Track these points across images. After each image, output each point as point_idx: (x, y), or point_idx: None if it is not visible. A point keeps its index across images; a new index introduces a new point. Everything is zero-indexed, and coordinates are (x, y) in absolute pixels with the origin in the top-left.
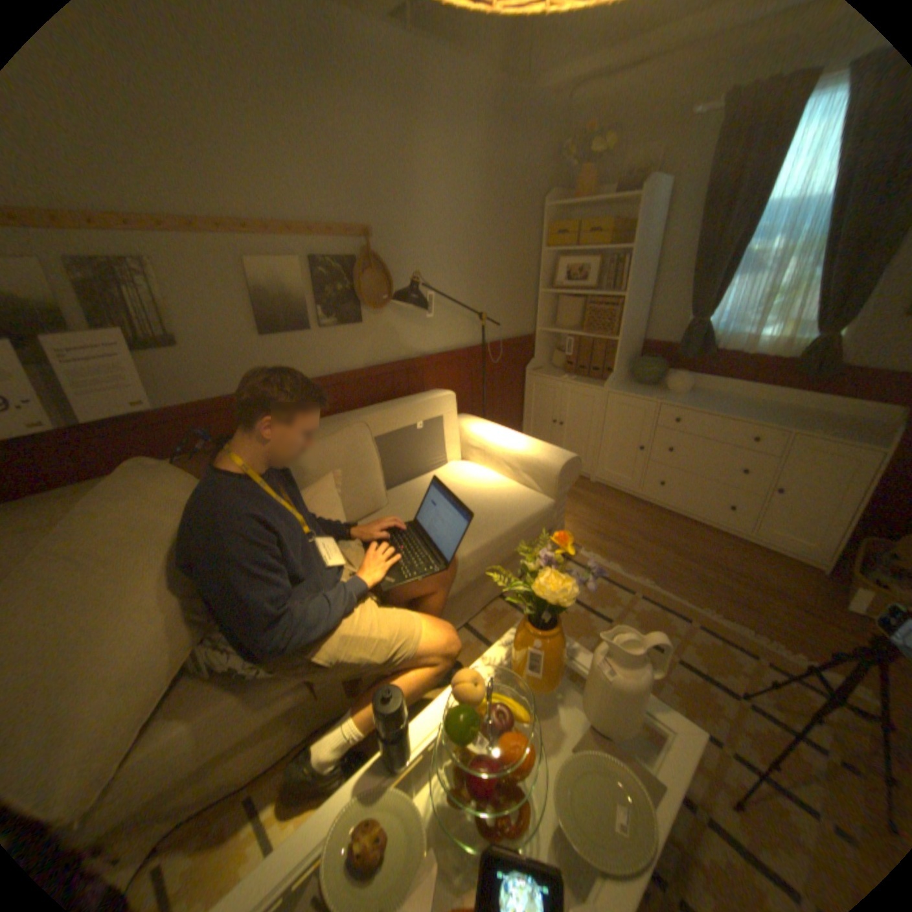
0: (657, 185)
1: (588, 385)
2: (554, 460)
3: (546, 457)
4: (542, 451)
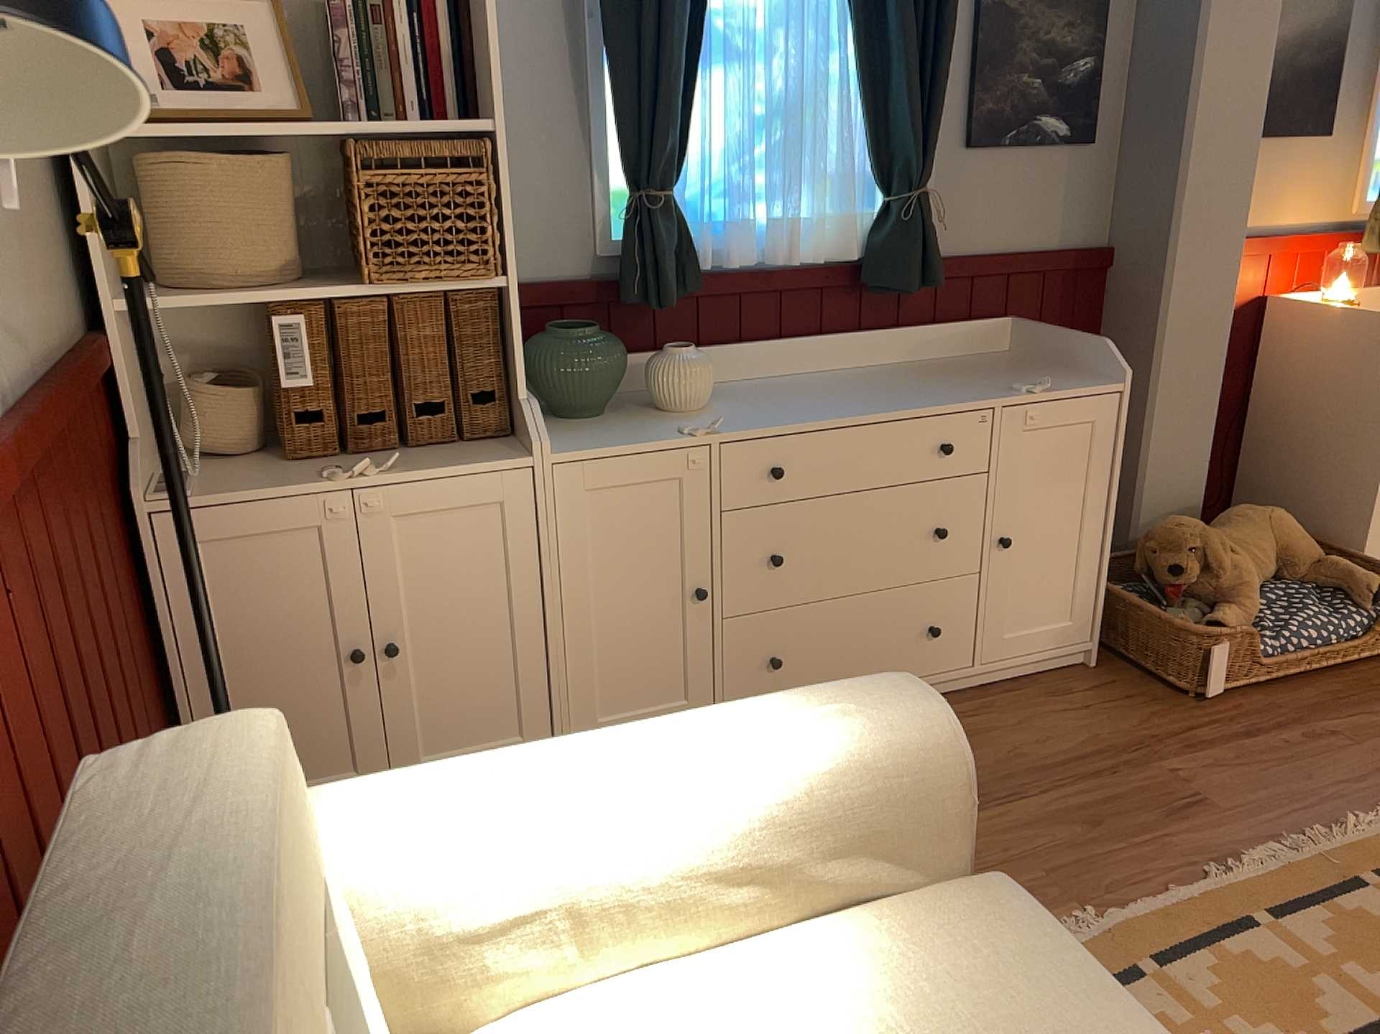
0: None
1: (457, 466)
2: (911, 731)
3: (875, 740)
4: (824, 730)
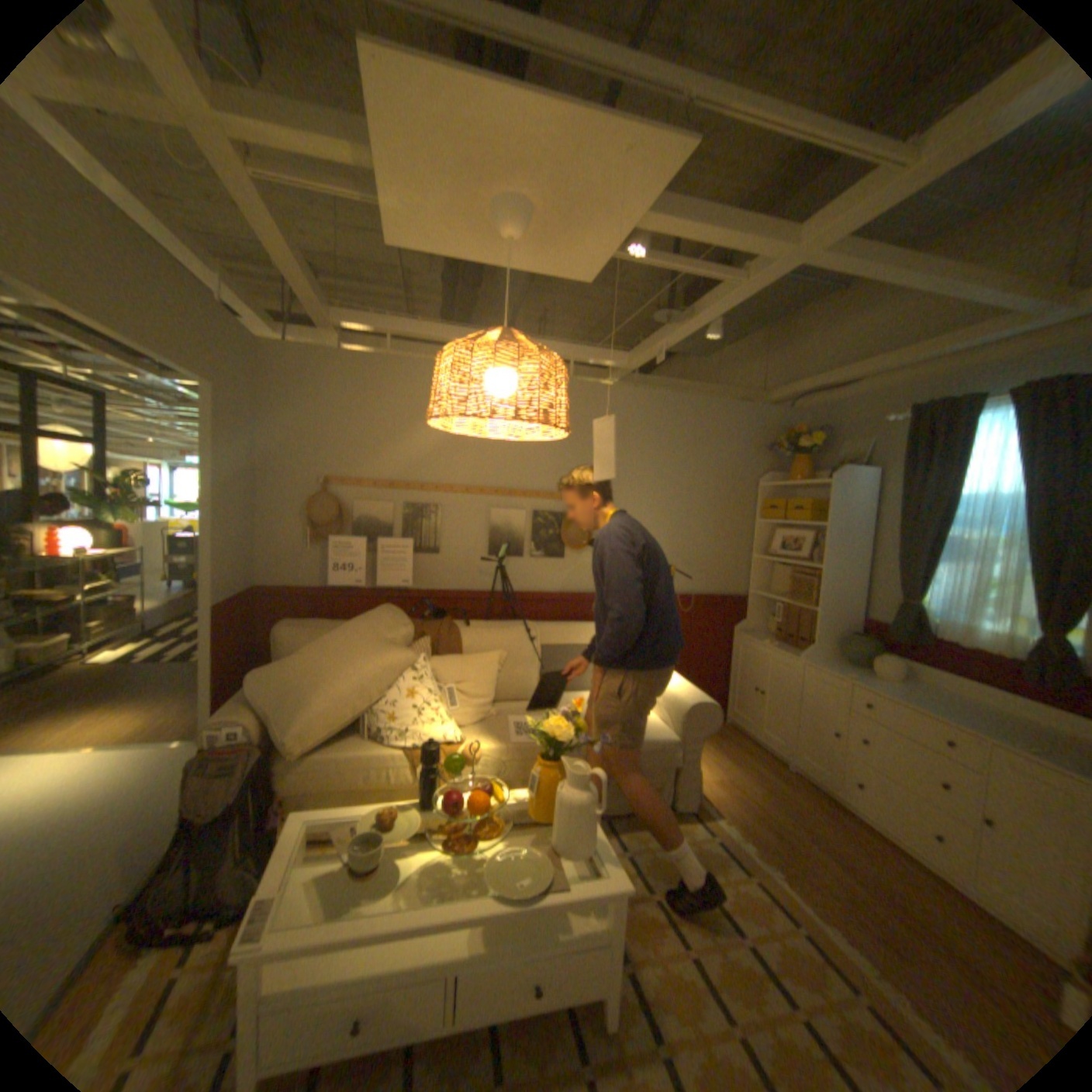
0: (854, 474)
1: (788, 653)
2: (689, 700)
3: (684, 696)
4: (684, 691)
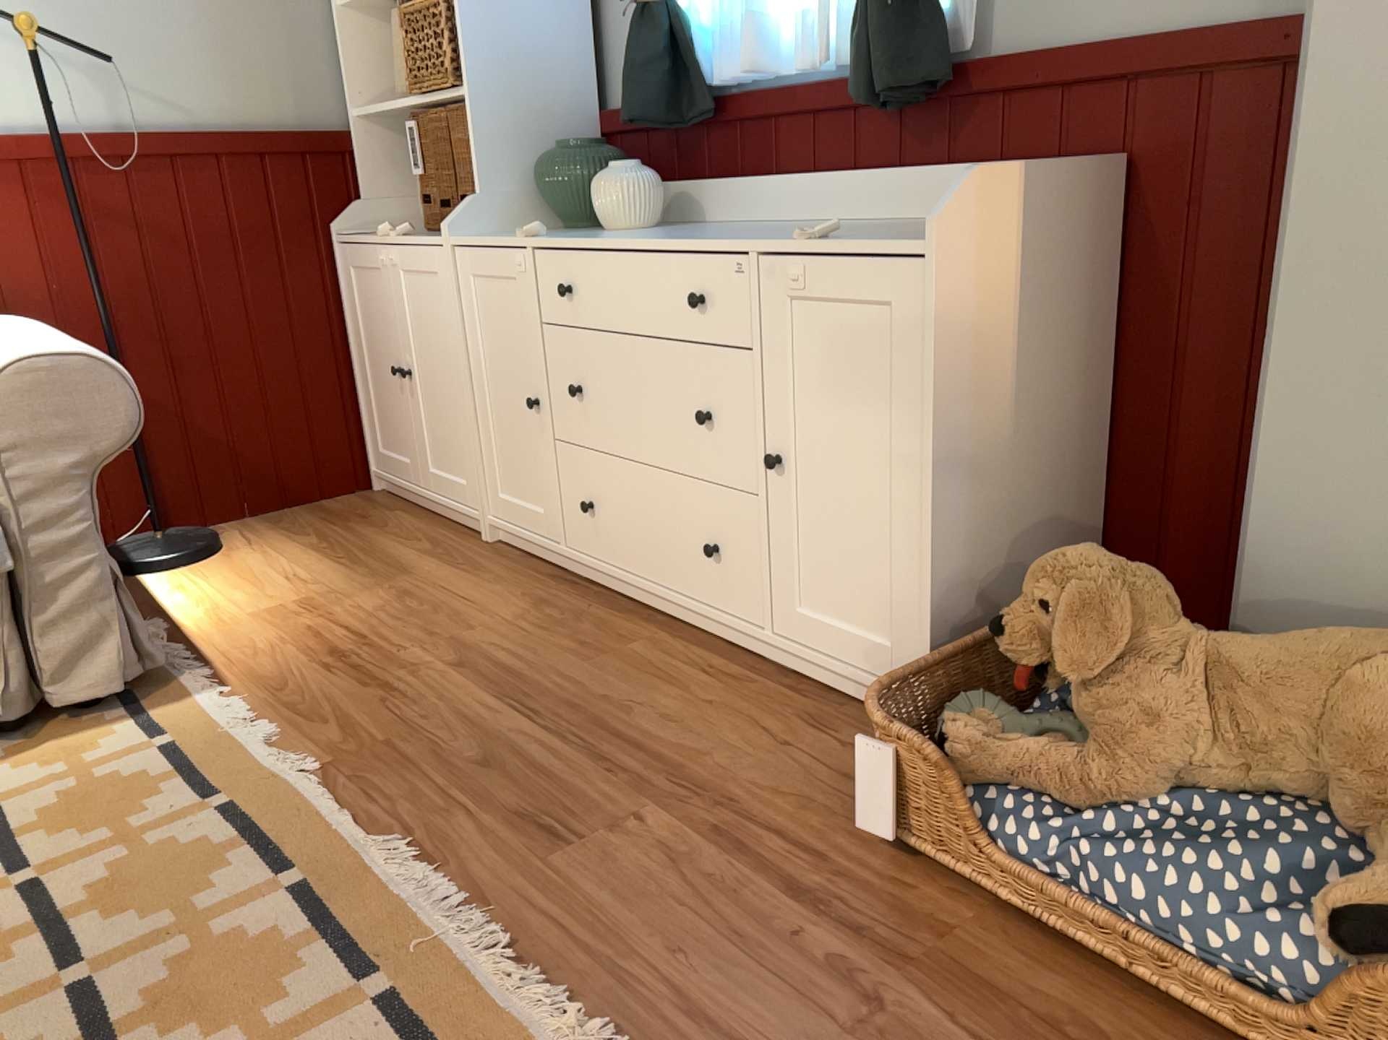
0: None
1: (428, 241)
2: (3, 363)
3: None
4: (14, 350)
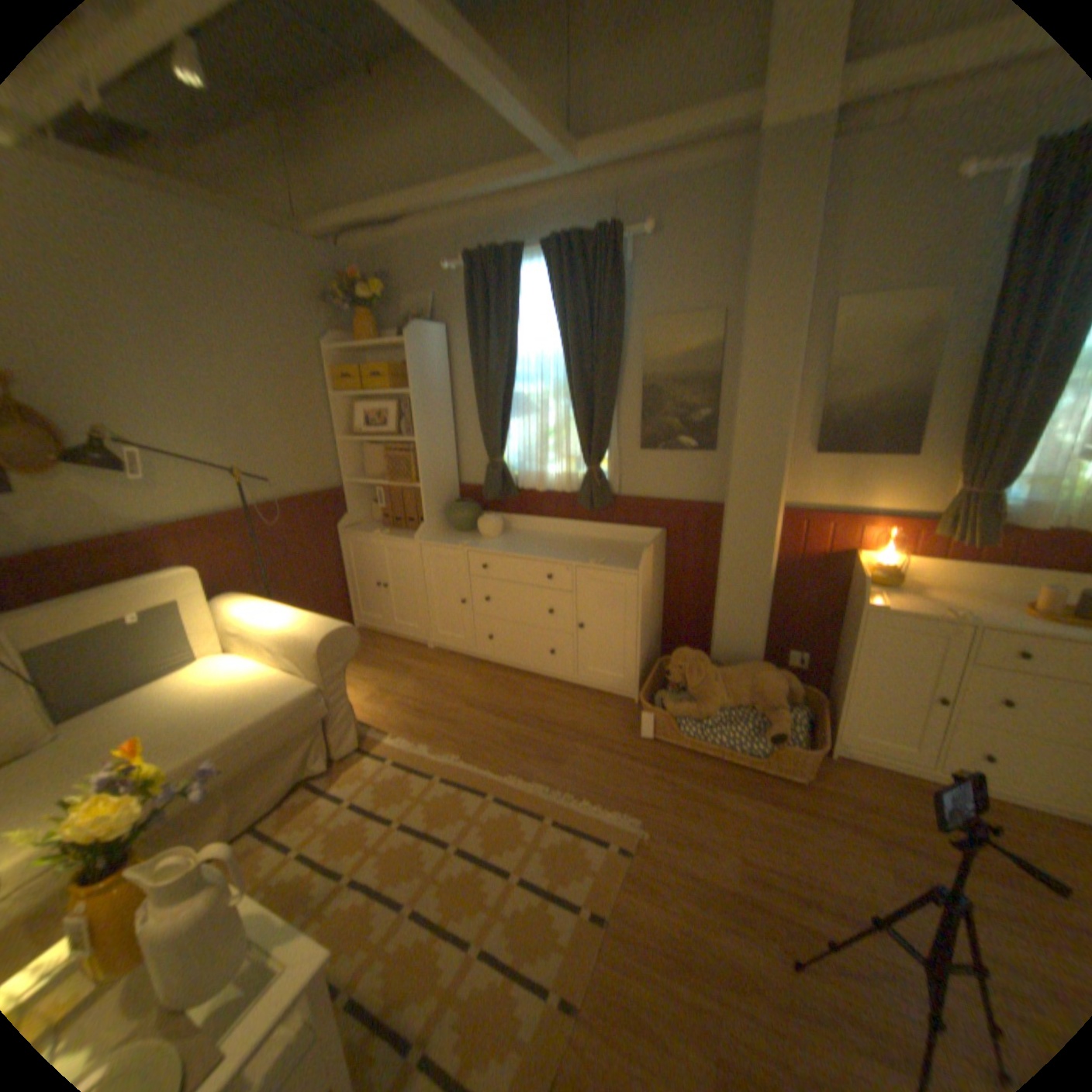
0: (423, 330)
1: (402, 536)
2: (313, 633)
3: (305, 631)
4: (303, 624)
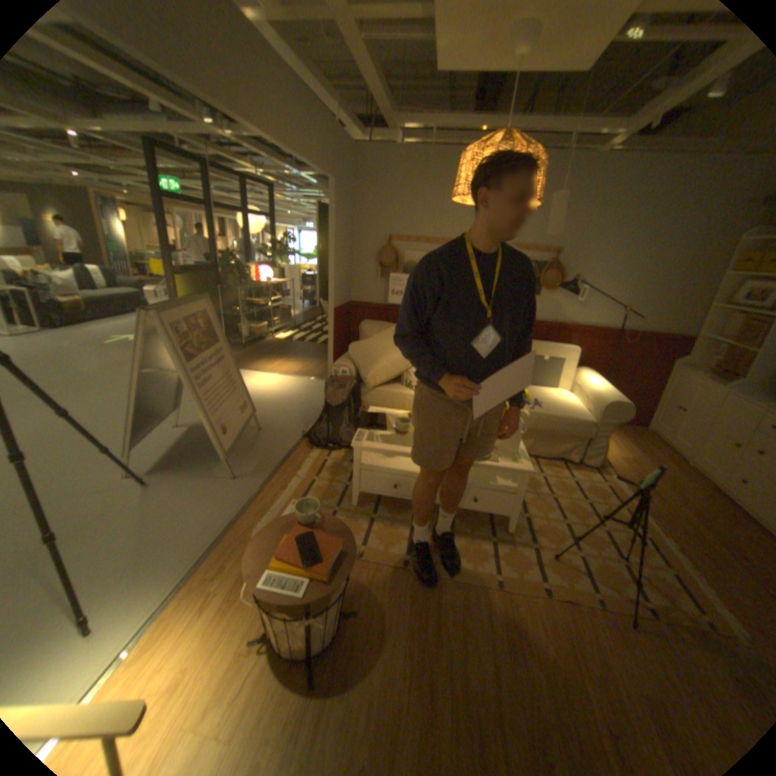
0: None
1: (717, 383)
2: (610, 399)
3: (607, 396)
4: (609, 394)
